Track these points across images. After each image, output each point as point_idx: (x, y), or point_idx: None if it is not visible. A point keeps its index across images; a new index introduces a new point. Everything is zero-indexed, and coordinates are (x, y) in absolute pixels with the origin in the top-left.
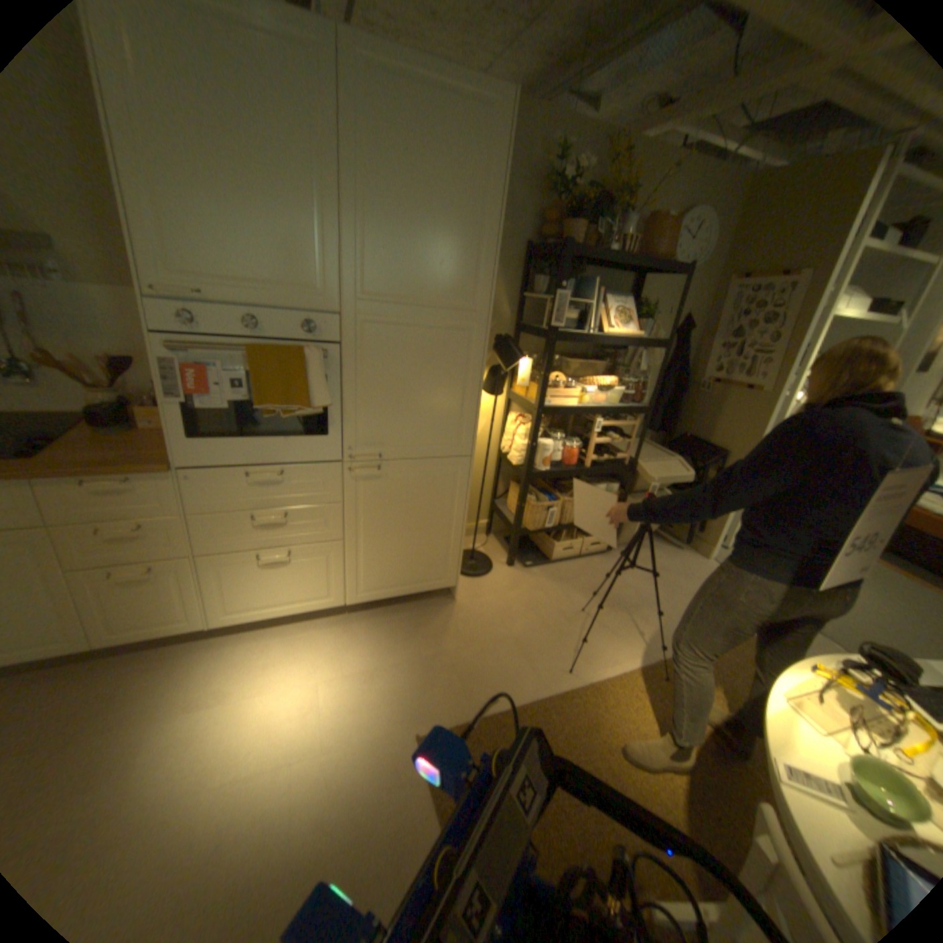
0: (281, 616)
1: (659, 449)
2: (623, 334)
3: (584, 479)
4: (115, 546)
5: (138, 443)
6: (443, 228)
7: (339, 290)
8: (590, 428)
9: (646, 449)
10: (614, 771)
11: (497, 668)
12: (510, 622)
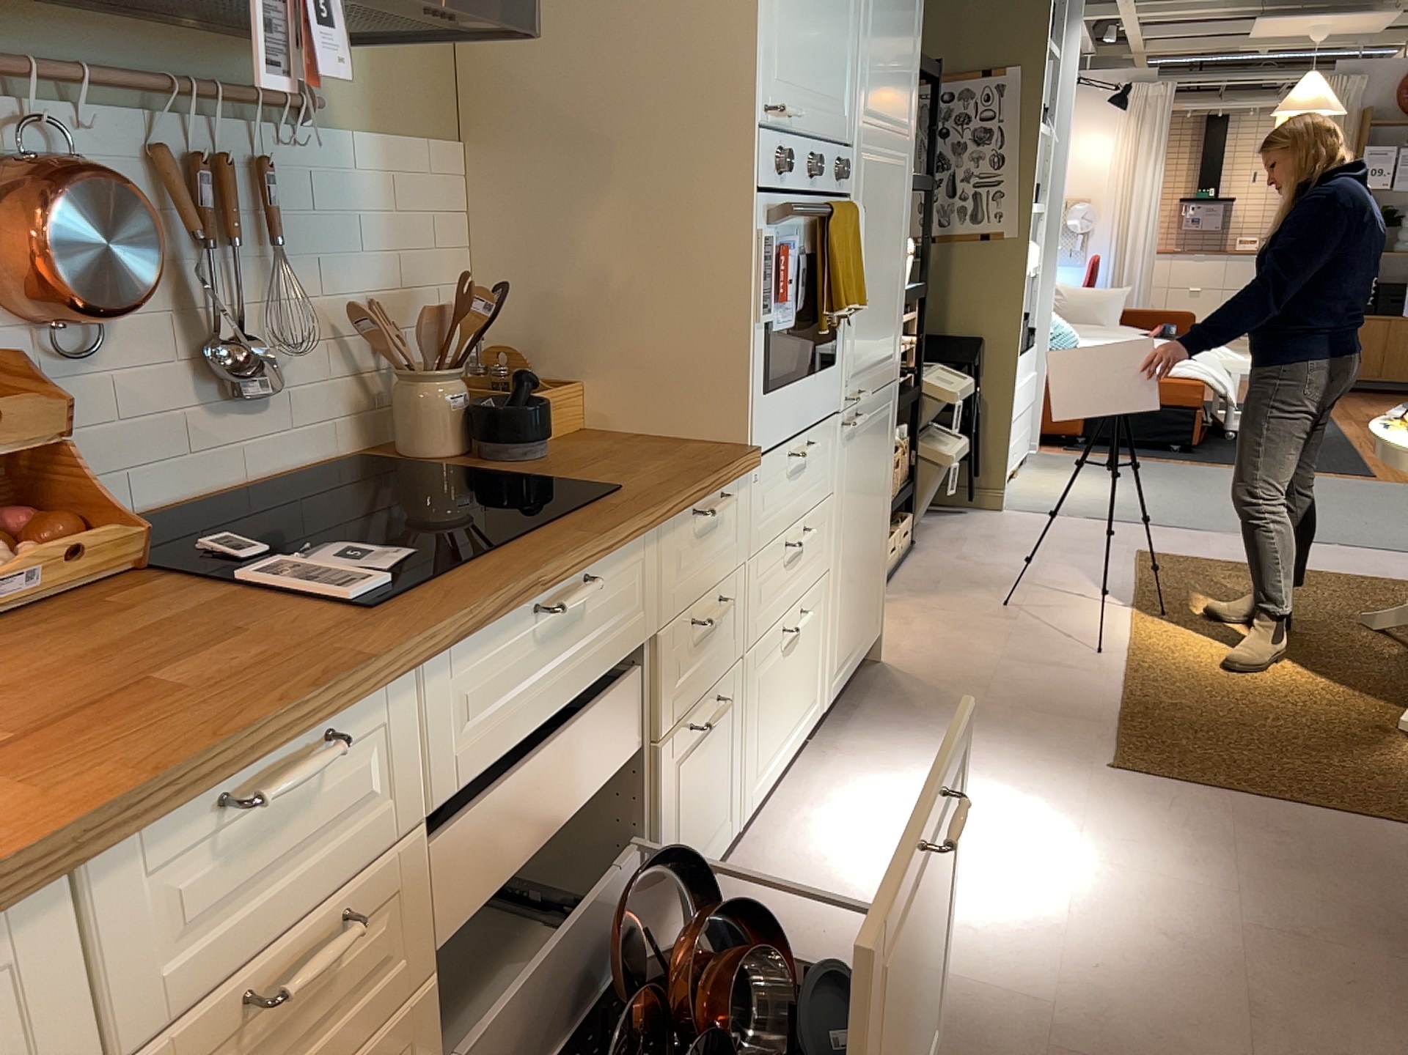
0: (787, 761)
1: None
2: None
3: None
4: (701, 653)
5: (622, 449)
6: (901, 20)
7: (854, 114)
8: None
9: None
10: (1243, 685)
11: (1042, 683)
12: (969, 646)
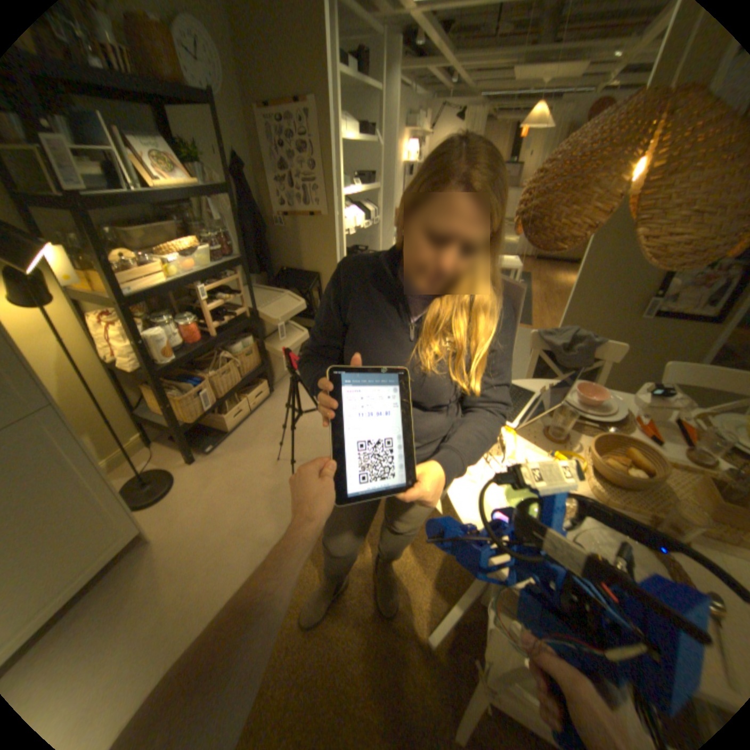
0: None
1: (268, 290)
2: (174, 185)
3: (217, 346)
4: None
5: None
6: None
7: None
8: (196, 296)
9: (258, 295)
10: (362, 571)
11: (232, 573)
12: (220, 519)
